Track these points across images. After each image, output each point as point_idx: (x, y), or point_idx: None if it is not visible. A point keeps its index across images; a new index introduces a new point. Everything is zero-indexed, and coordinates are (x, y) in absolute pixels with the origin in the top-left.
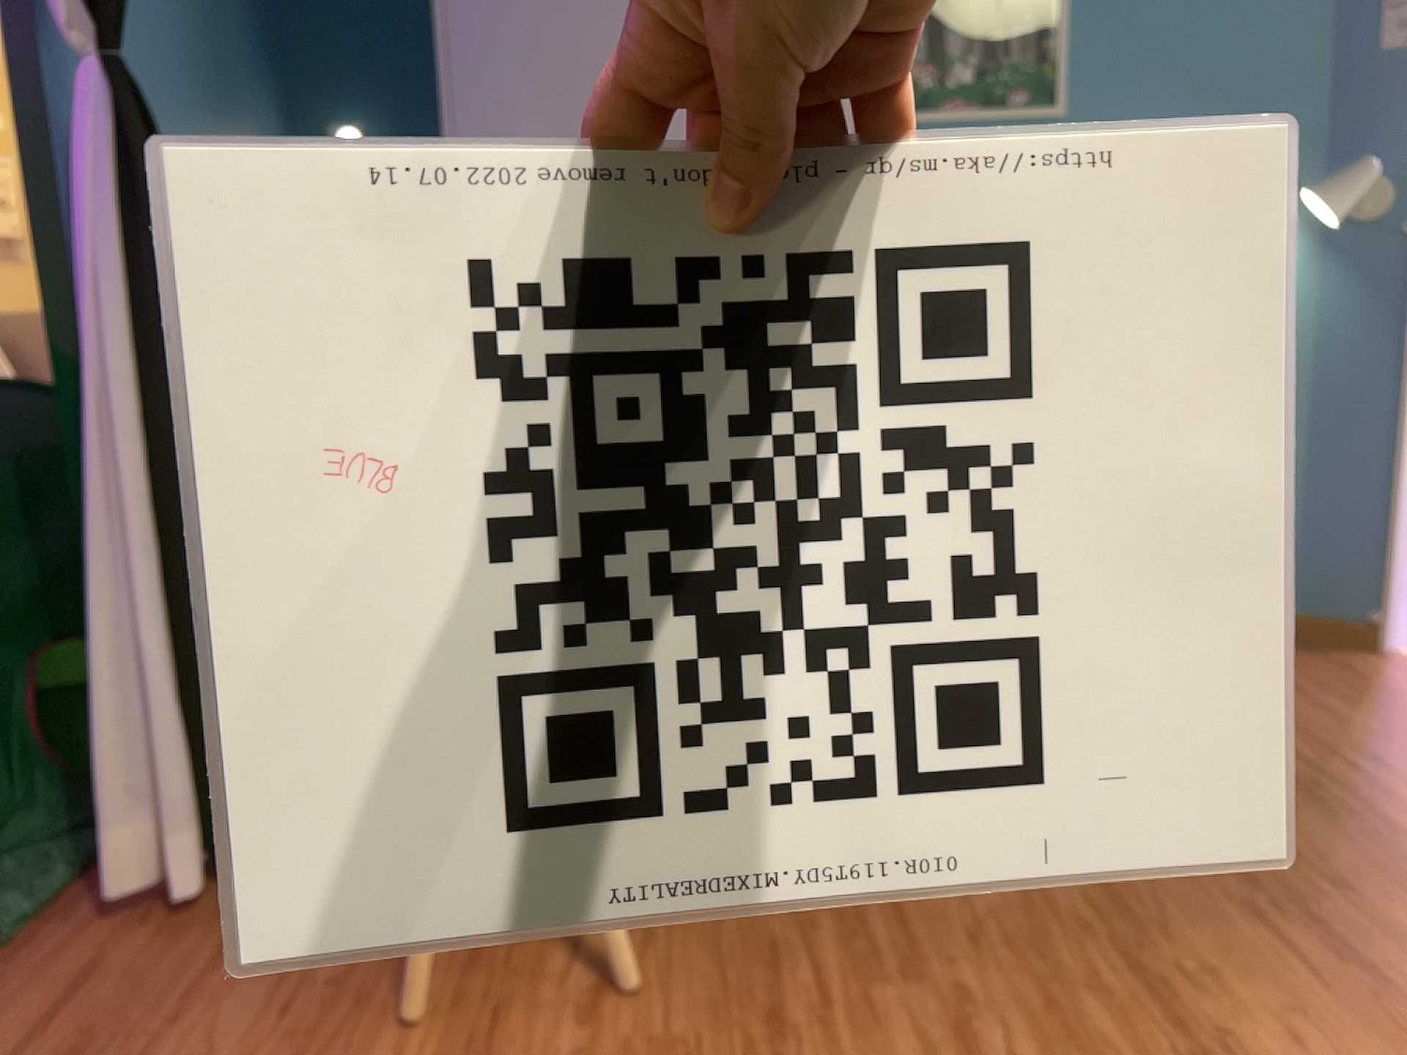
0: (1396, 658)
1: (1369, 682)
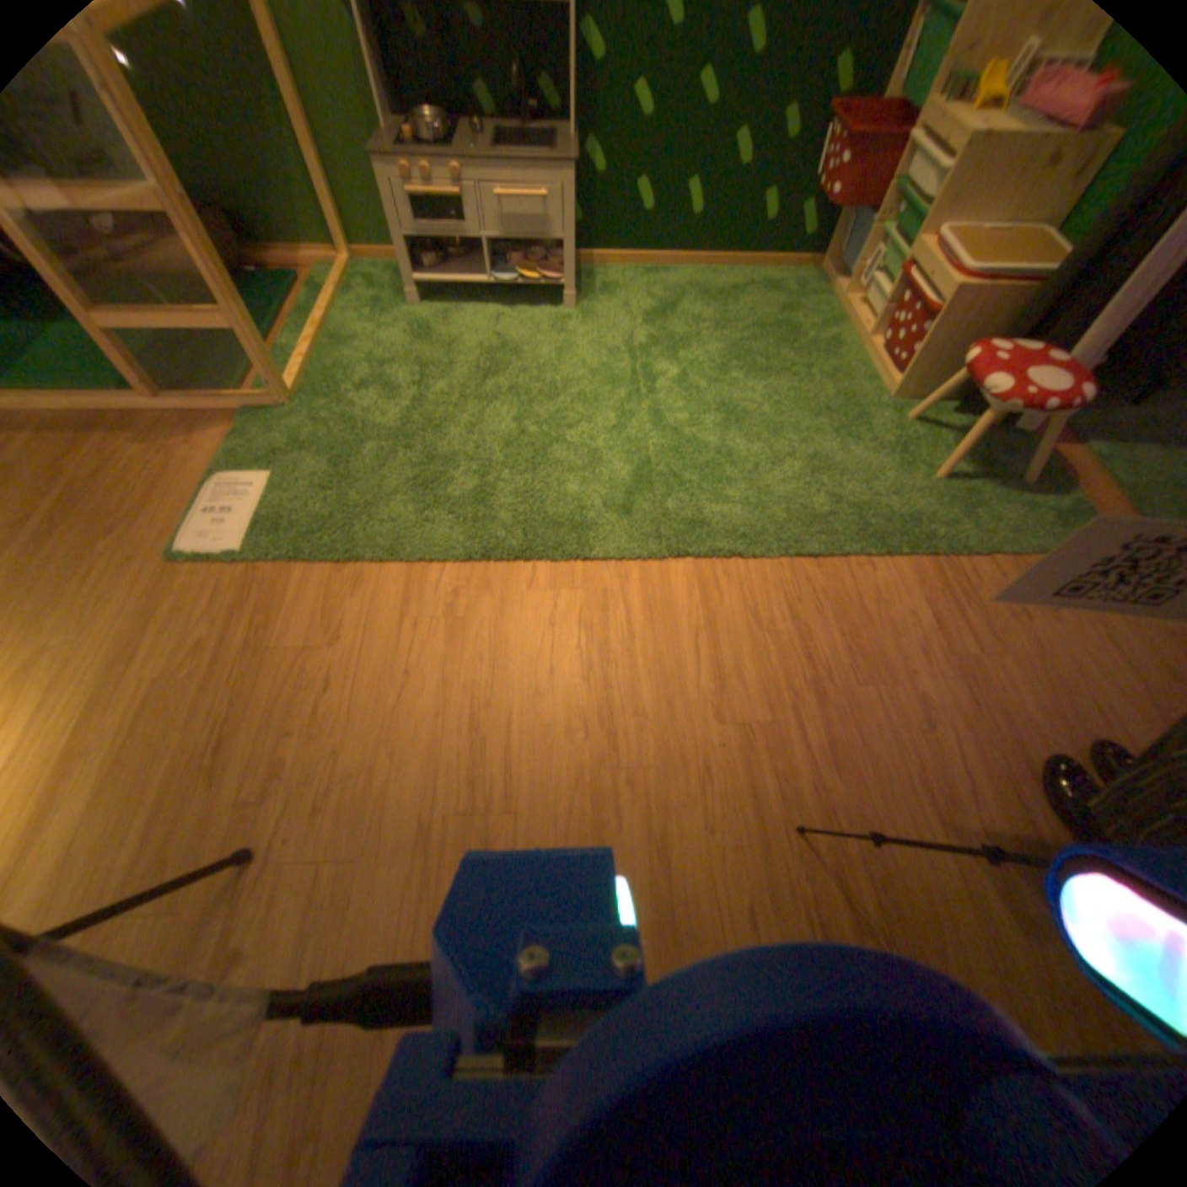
0: None
1: None
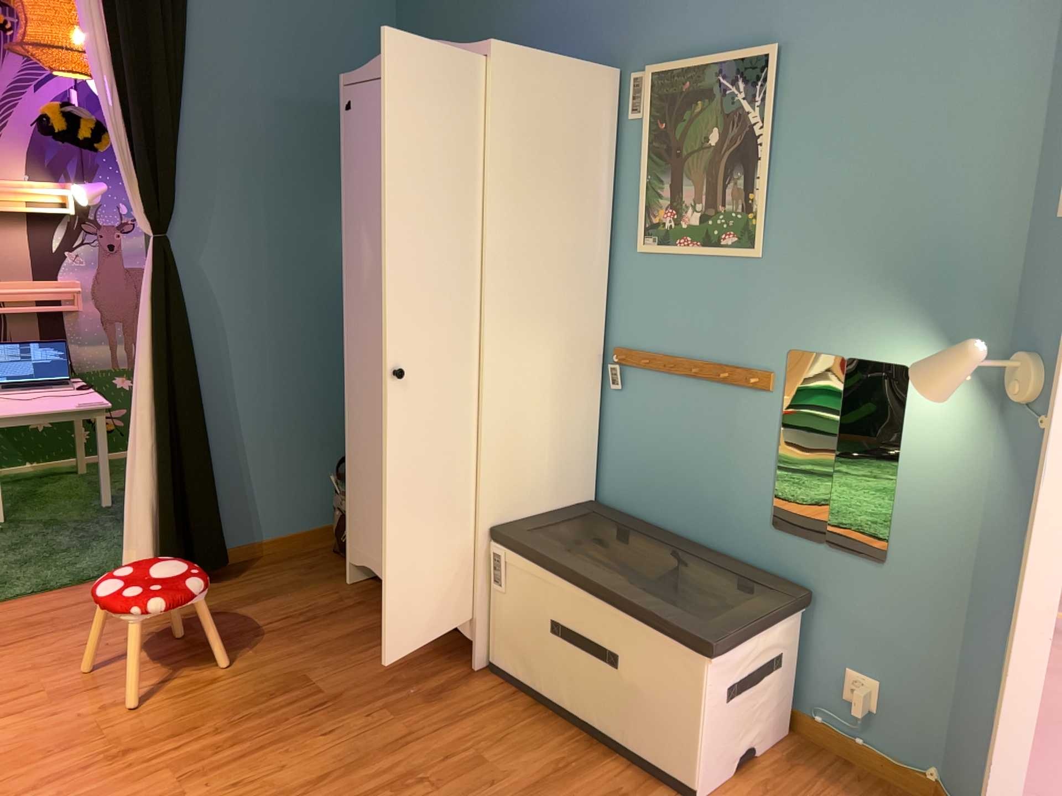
0: None
1: None
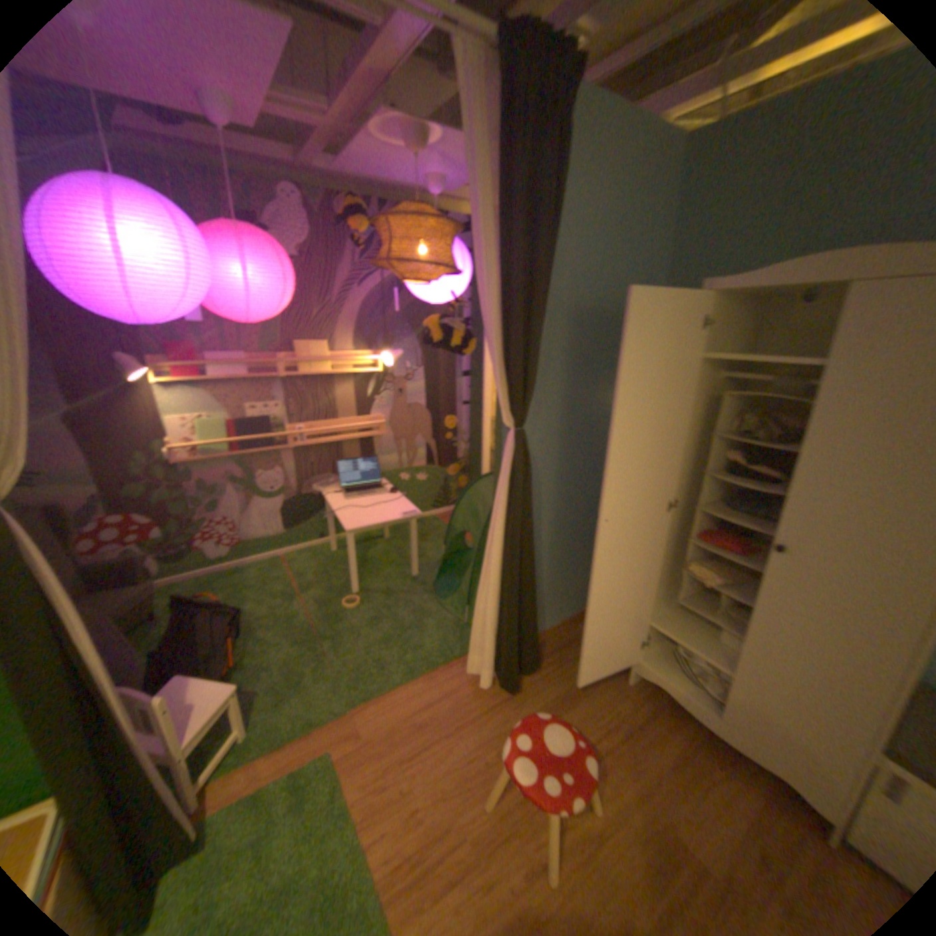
0: None
1: None
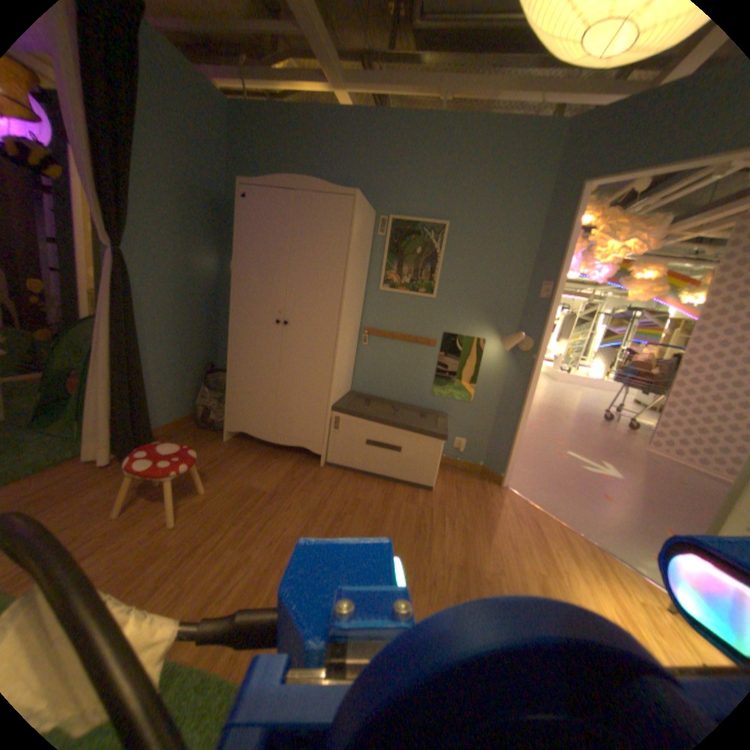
0: (502, 489)
1: (484, 494)
